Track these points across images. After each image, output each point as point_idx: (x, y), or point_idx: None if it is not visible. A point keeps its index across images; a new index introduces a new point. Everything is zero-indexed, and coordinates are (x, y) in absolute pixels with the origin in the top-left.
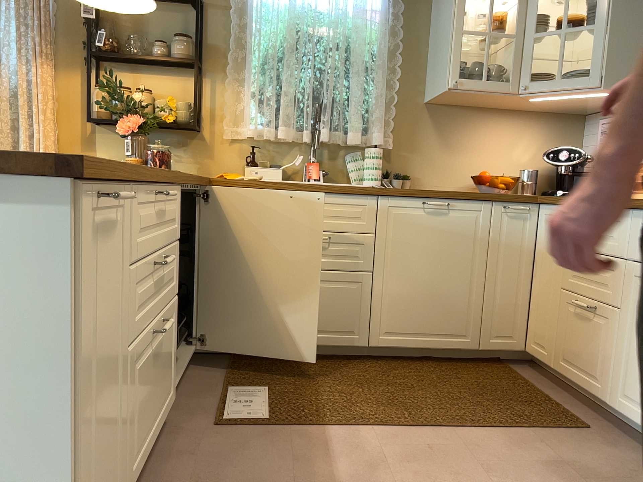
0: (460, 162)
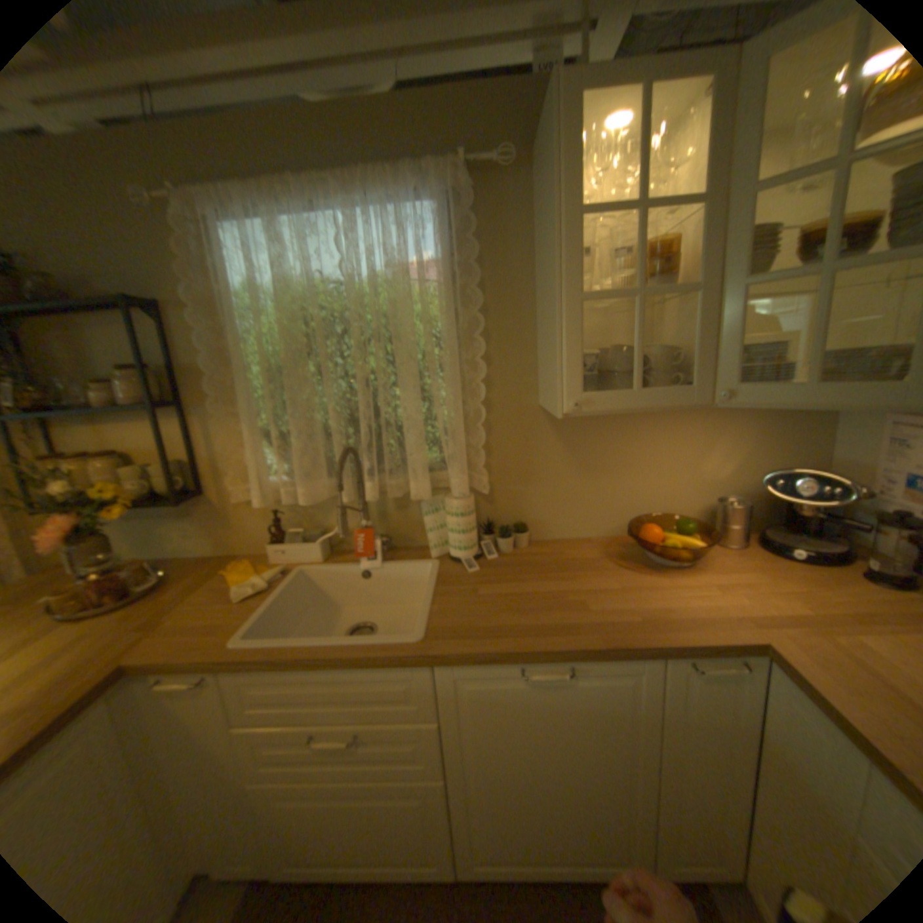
0: (609, 491)
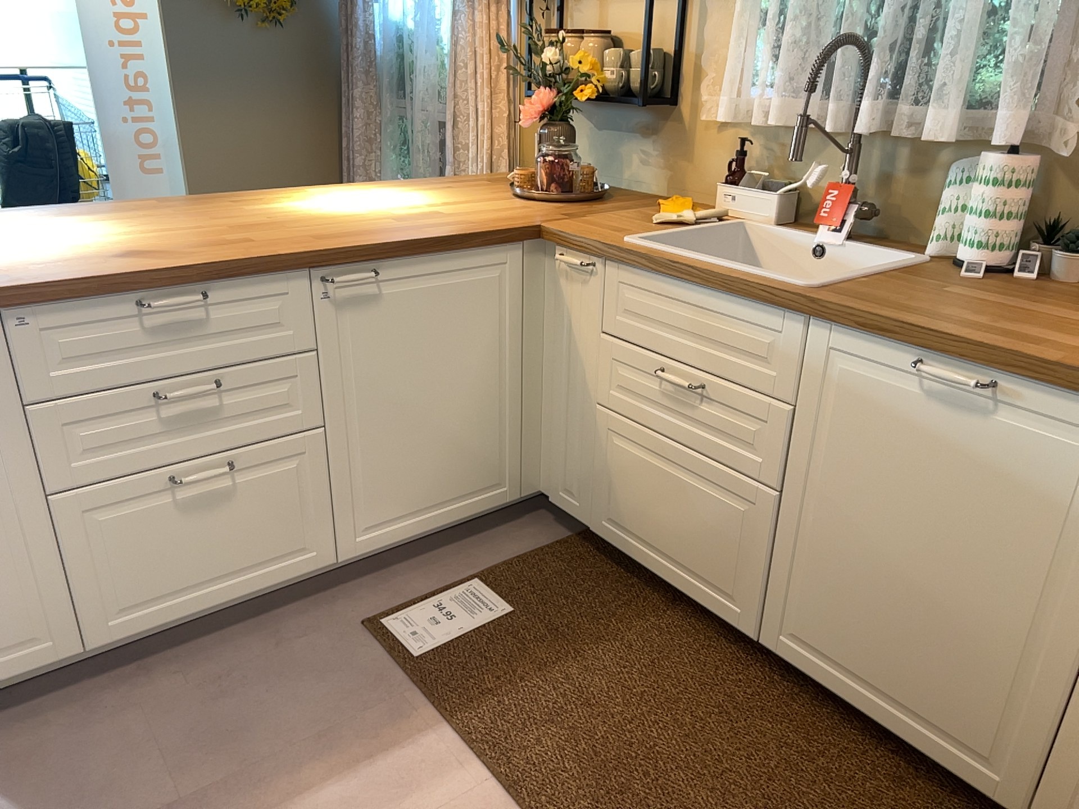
0: None
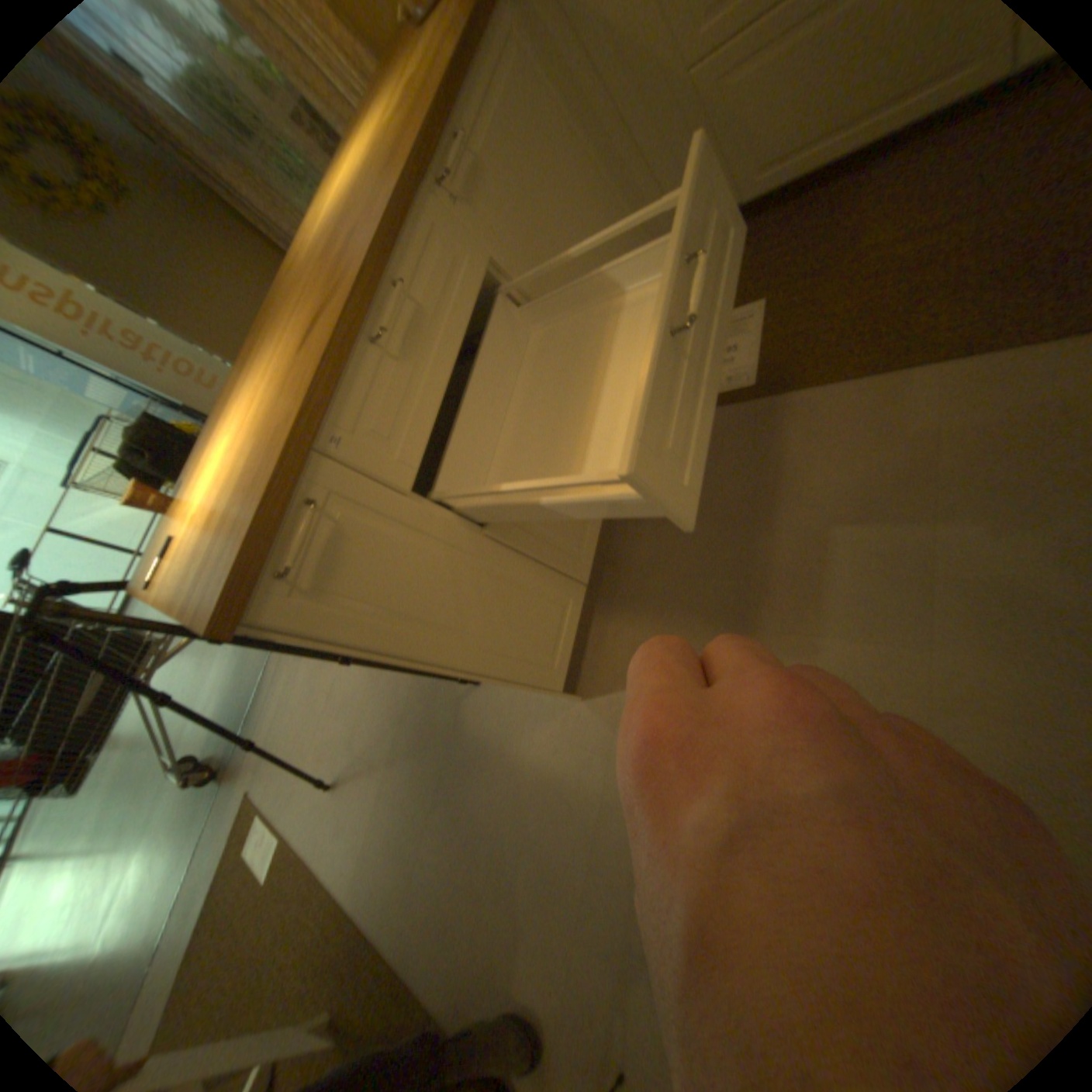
0: None
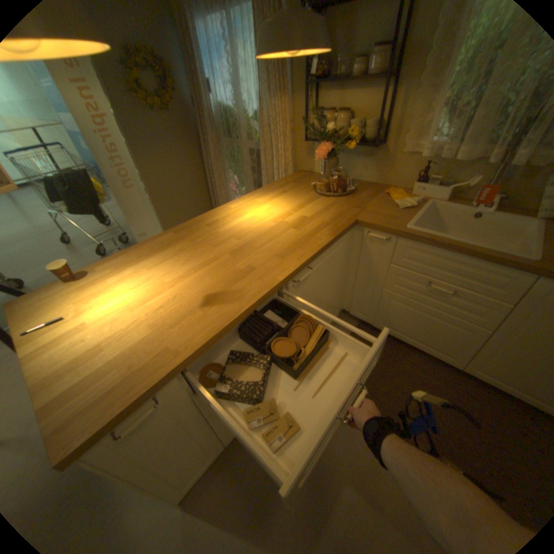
0: None
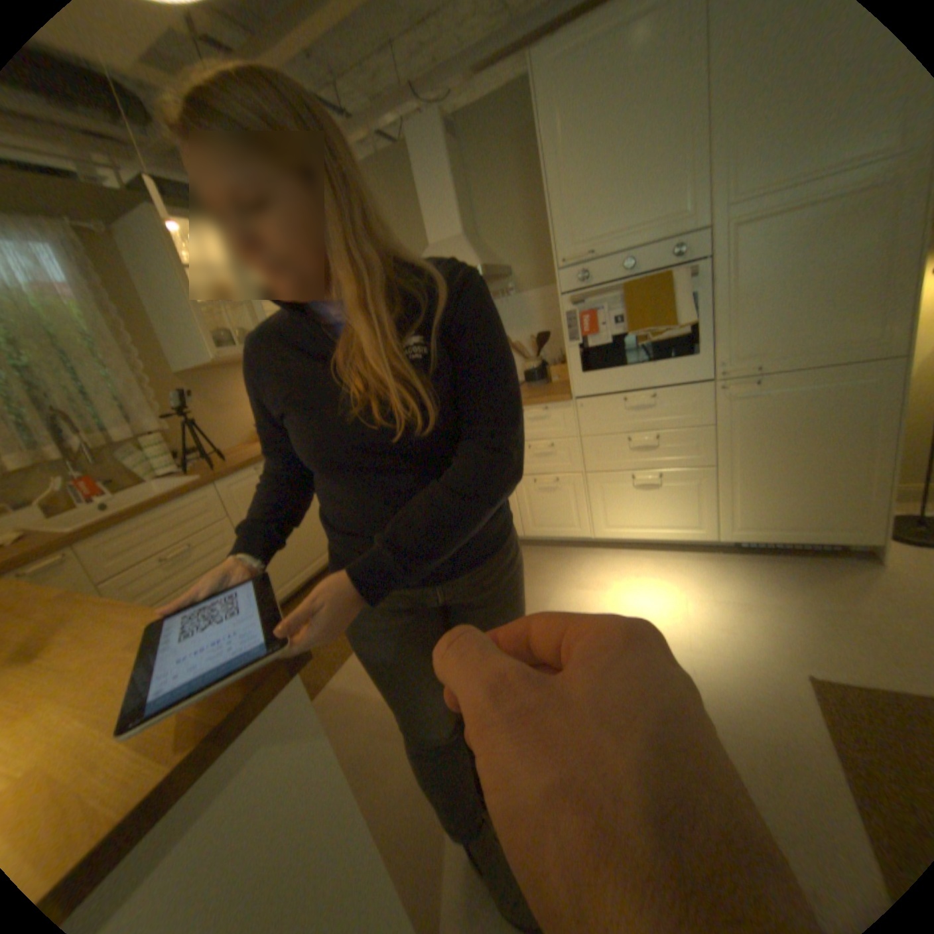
0: (232, 415)
